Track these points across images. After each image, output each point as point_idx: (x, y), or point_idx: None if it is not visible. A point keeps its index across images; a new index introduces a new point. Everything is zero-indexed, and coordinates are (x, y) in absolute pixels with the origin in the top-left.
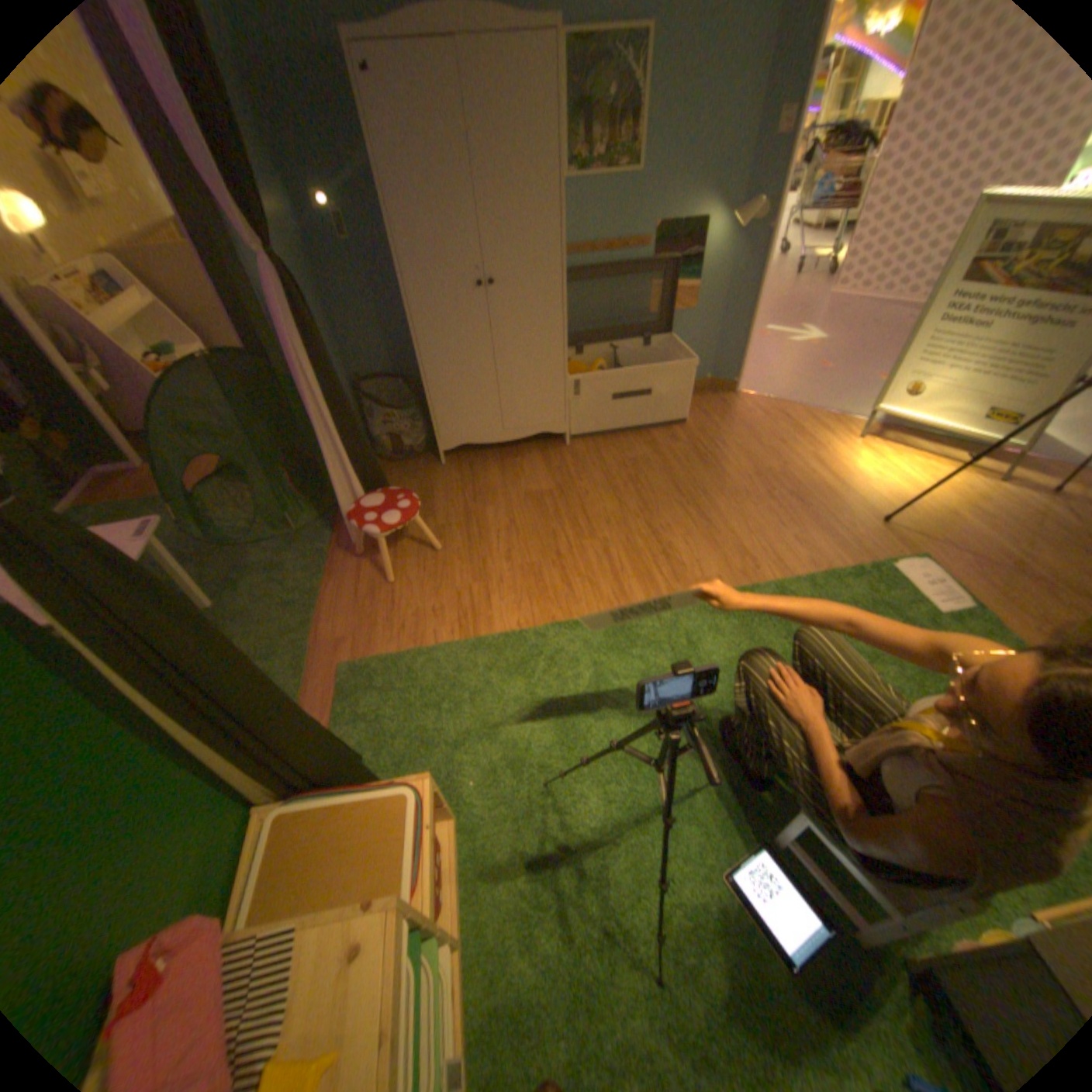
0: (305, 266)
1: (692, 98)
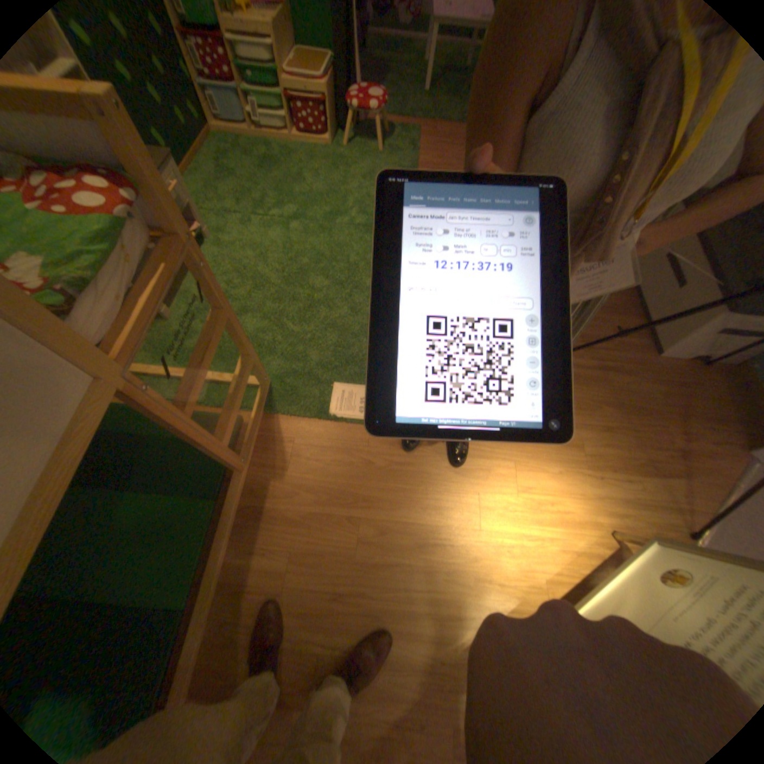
0: None
1: None
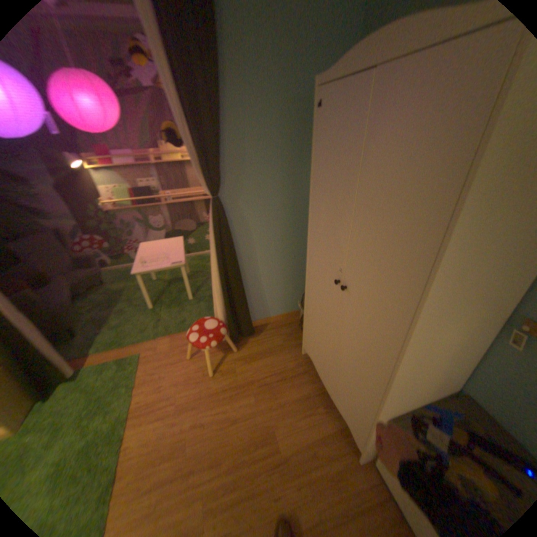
0: None
1: None
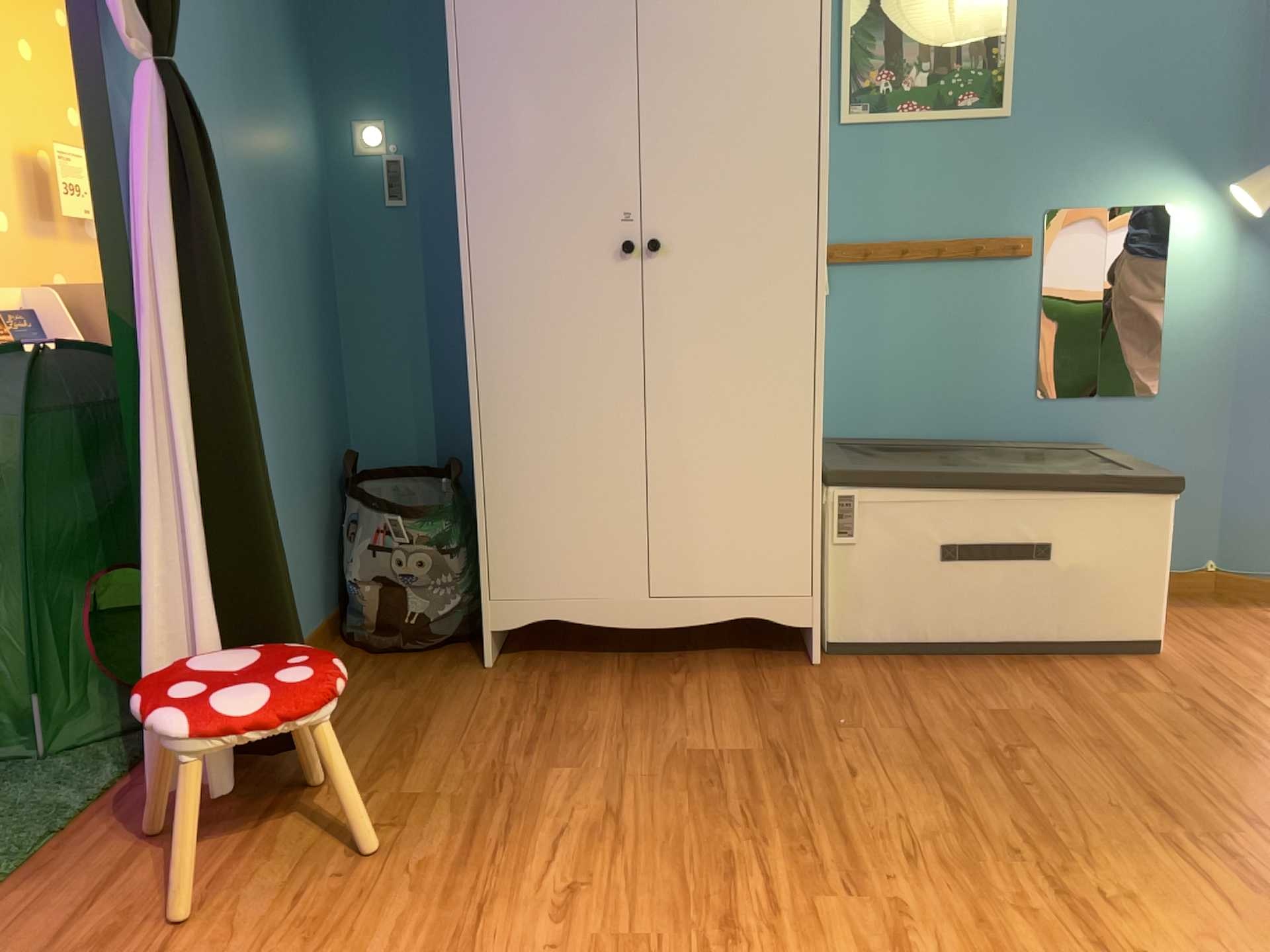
0: (312, 227)
1: (1112, 0)
